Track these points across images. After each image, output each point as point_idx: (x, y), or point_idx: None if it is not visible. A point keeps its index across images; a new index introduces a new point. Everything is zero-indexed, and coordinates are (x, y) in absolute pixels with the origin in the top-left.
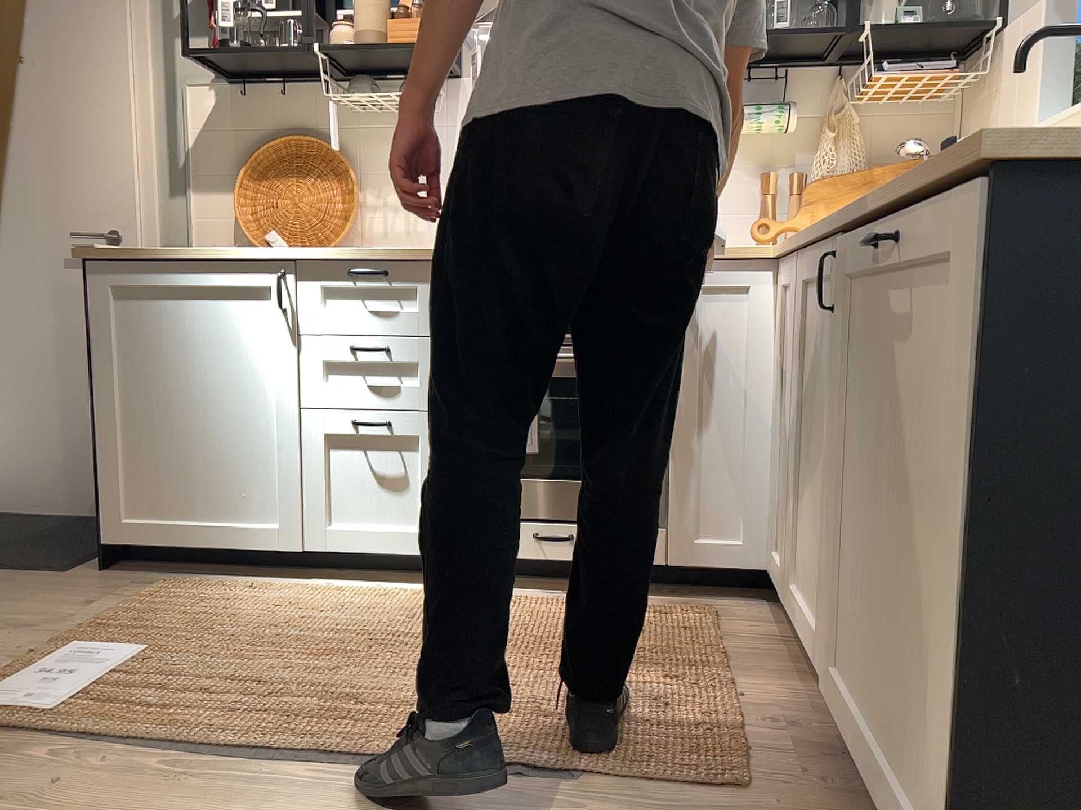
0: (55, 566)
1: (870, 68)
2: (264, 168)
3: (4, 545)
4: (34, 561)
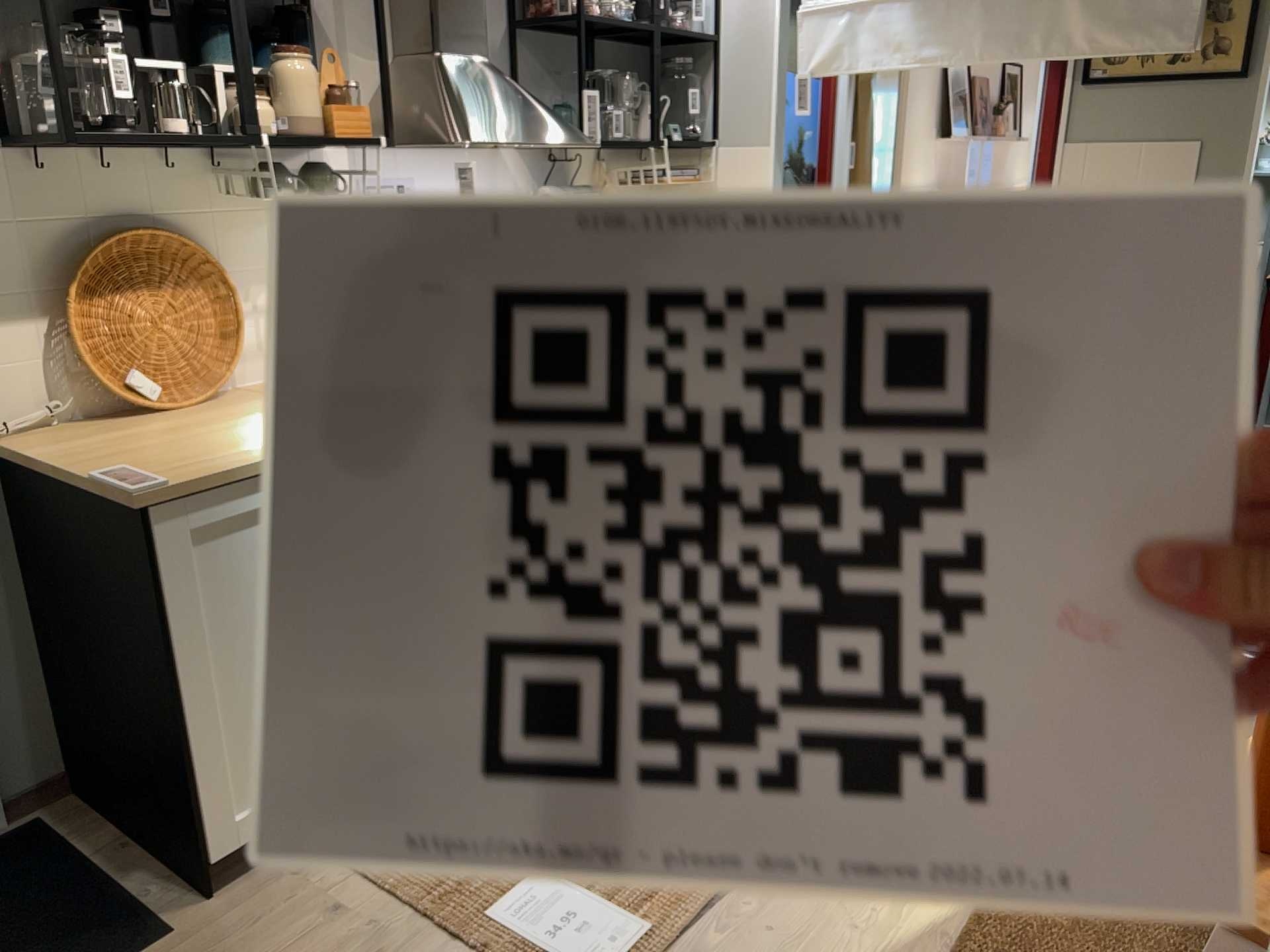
0: (136, 938)
1: (666, 173)
2: (92, 281)
3: None
4: None
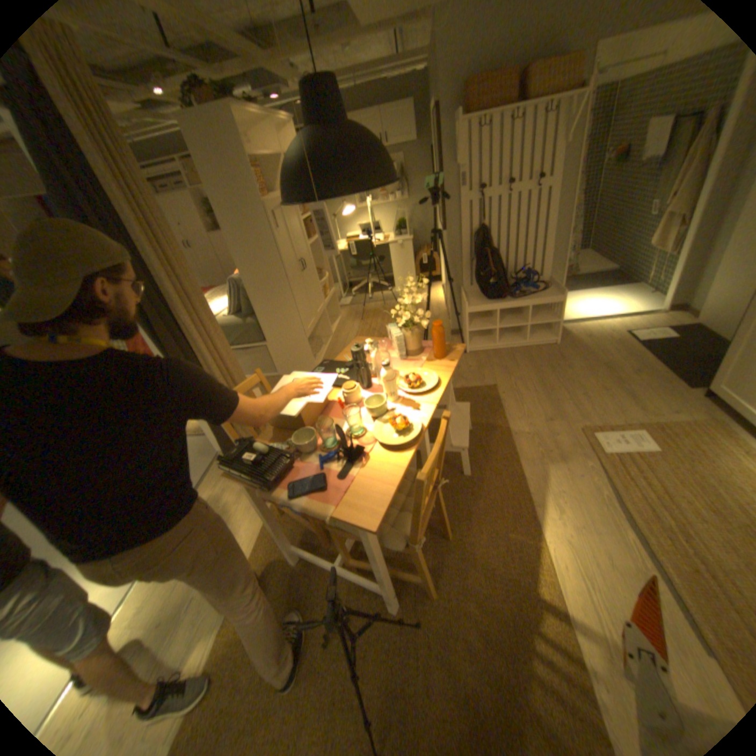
0: (691, 383)
1: None
2: None
3: (690, 358)
4: (688, 375)
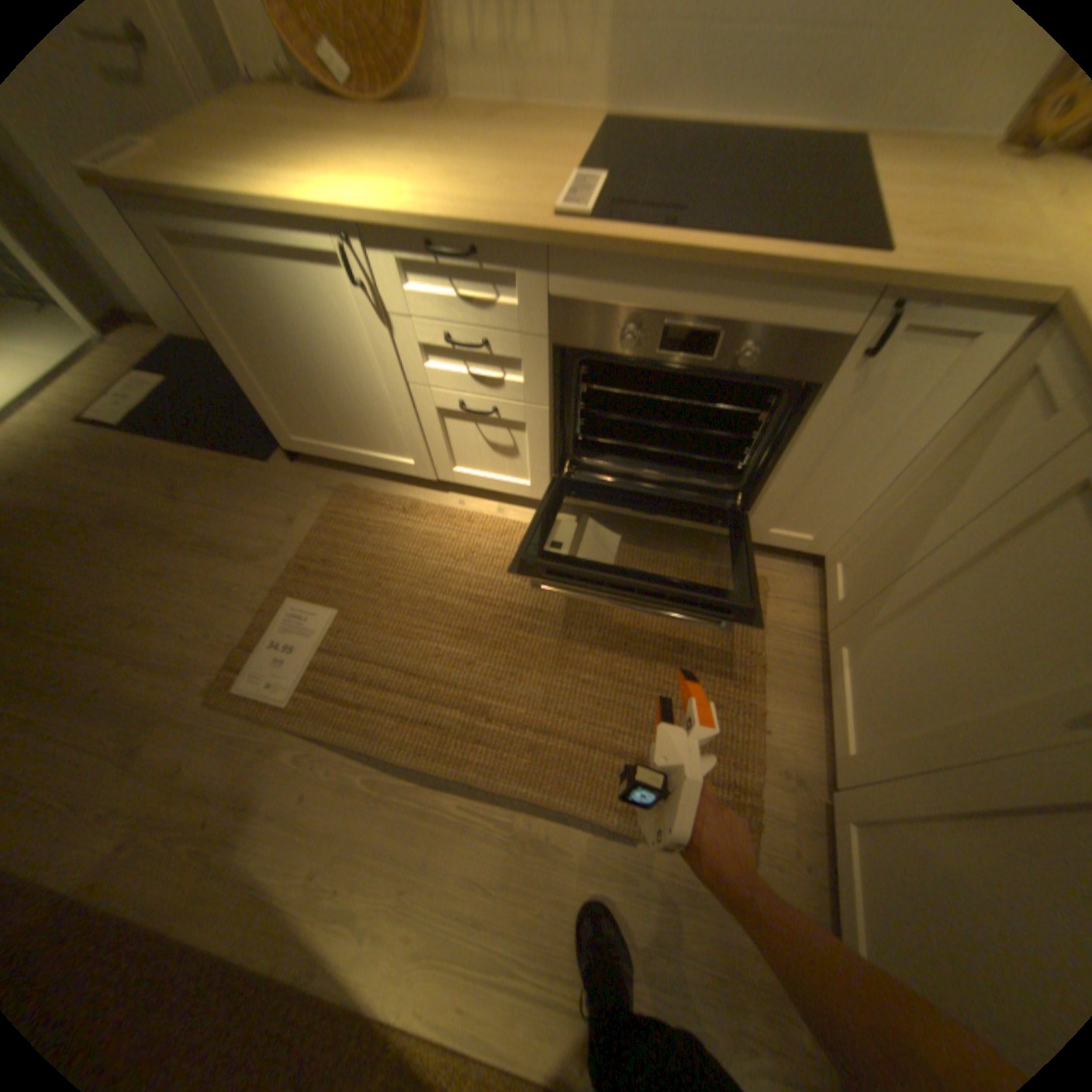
0: (259, 453)
1: None
2: None
3: (218, 410)
4: (243, 443)
